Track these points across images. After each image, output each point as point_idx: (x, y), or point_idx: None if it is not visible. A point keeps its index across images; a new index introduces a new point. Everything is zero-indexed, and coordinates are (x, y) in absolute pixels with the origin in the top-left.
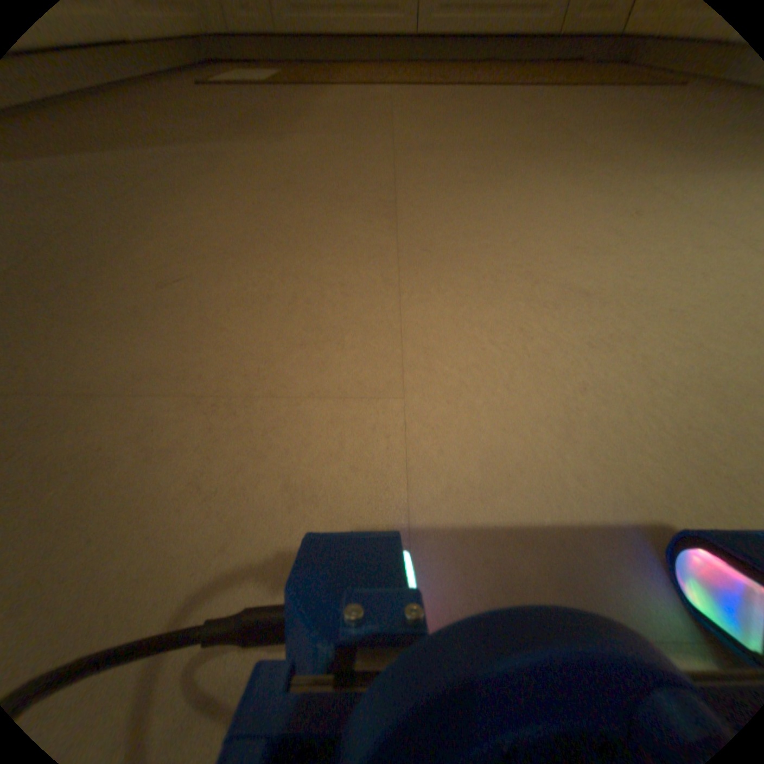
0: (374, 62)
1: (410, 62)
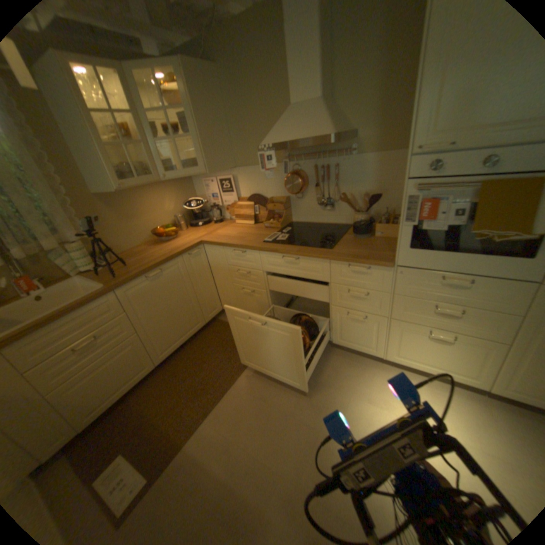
0: (142, 391)
1: (160, 377)
